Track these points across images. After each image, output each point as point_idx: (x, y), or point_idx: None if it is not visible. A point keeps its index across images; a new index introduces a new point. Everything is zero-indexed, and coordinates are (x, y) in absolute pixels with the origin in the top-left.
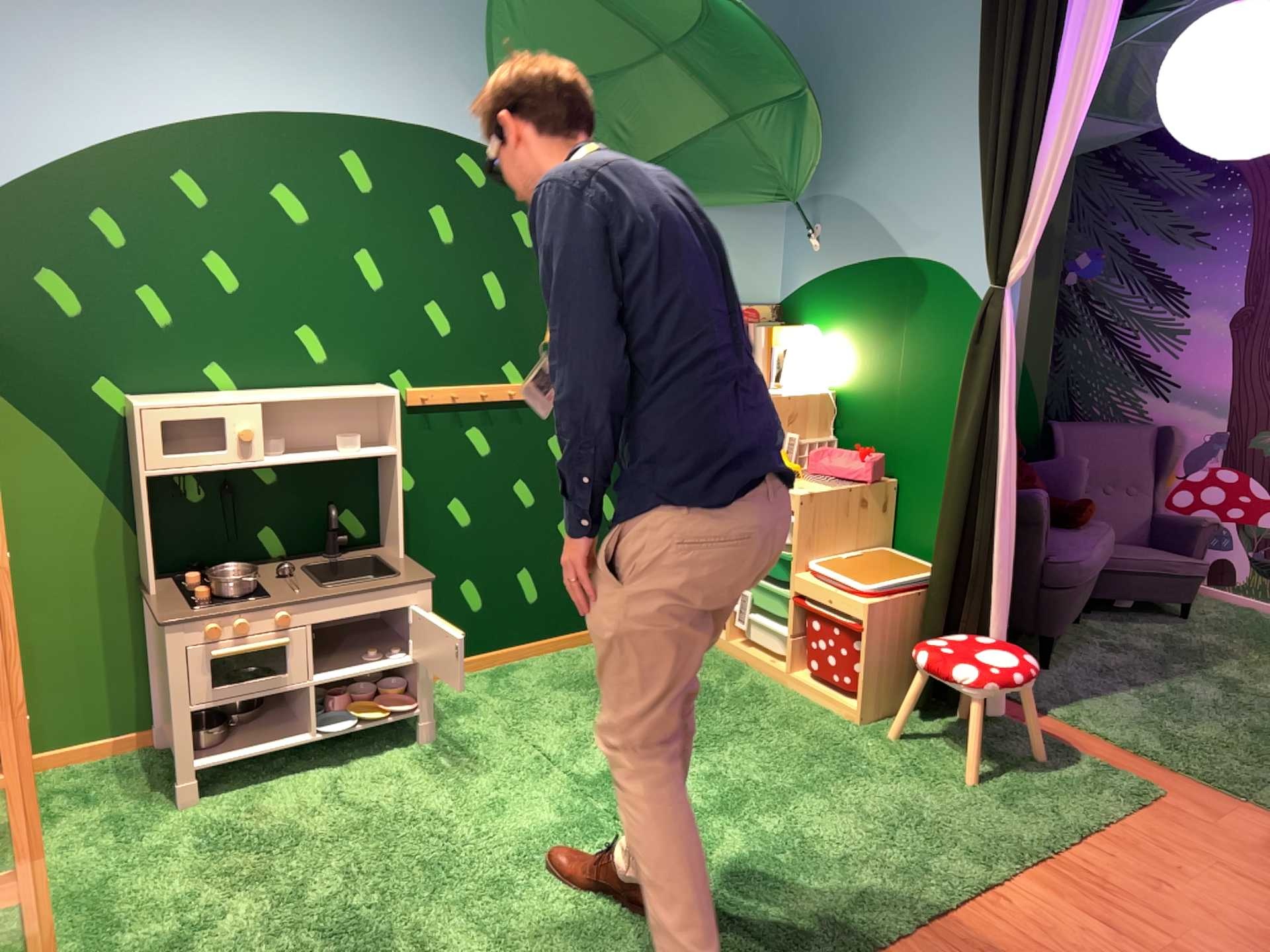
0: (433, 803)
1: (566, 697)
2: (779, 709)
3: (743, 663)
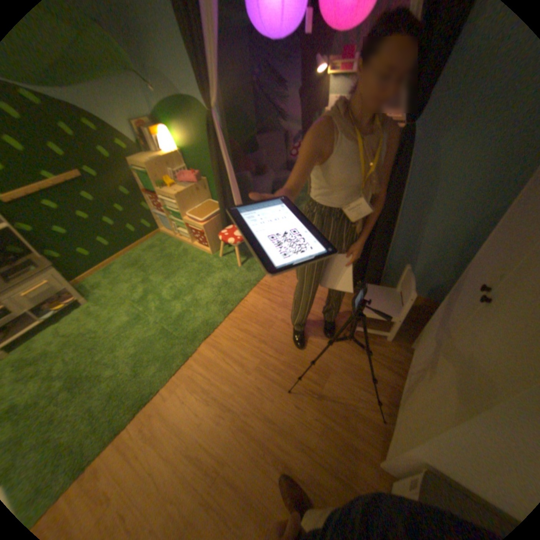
0: (88, 326)
1: (127, 272)
2: (190, 256)
3: (180, 242)
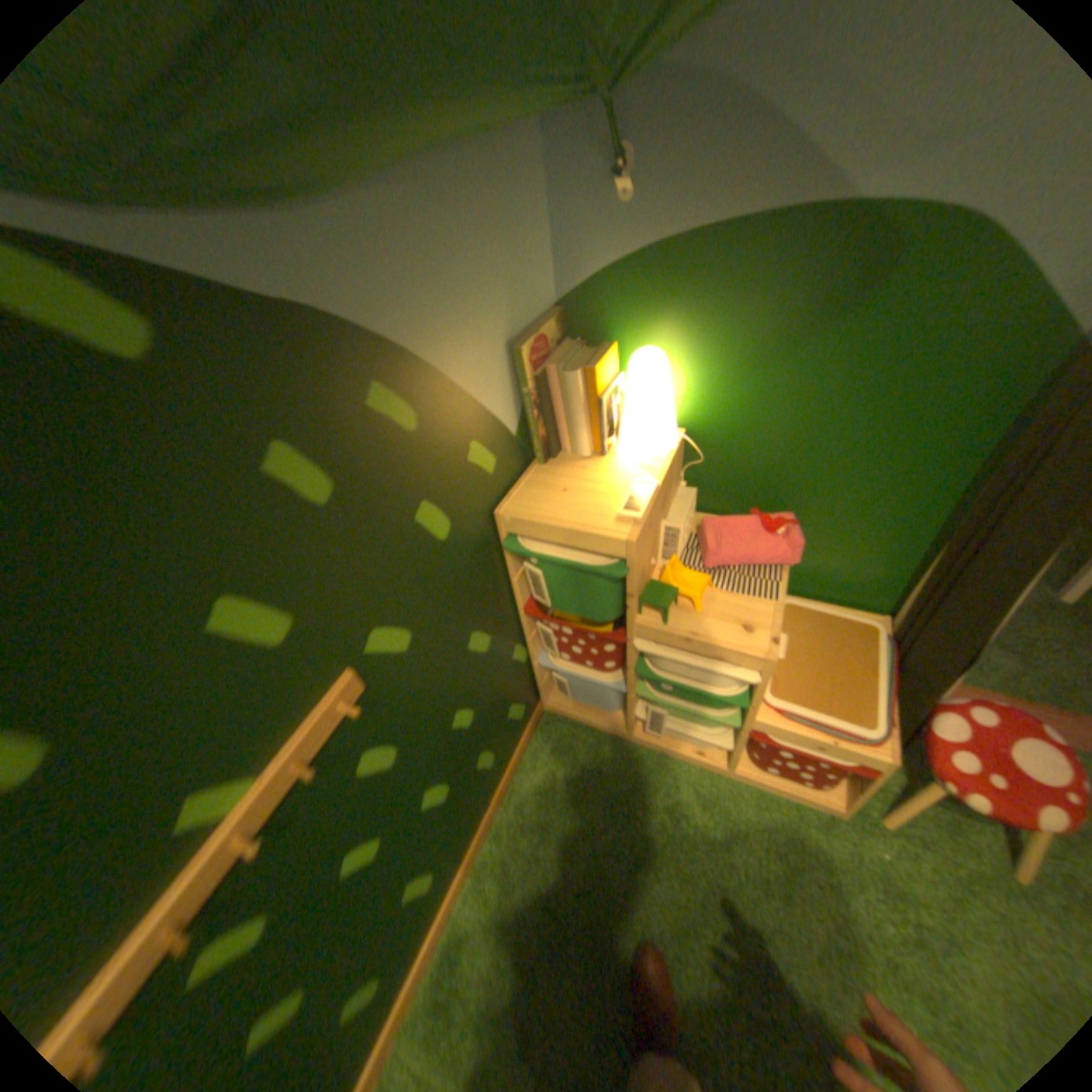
0: None
1: (552, 991)
2: (760, 836)
3: (658, 754)
